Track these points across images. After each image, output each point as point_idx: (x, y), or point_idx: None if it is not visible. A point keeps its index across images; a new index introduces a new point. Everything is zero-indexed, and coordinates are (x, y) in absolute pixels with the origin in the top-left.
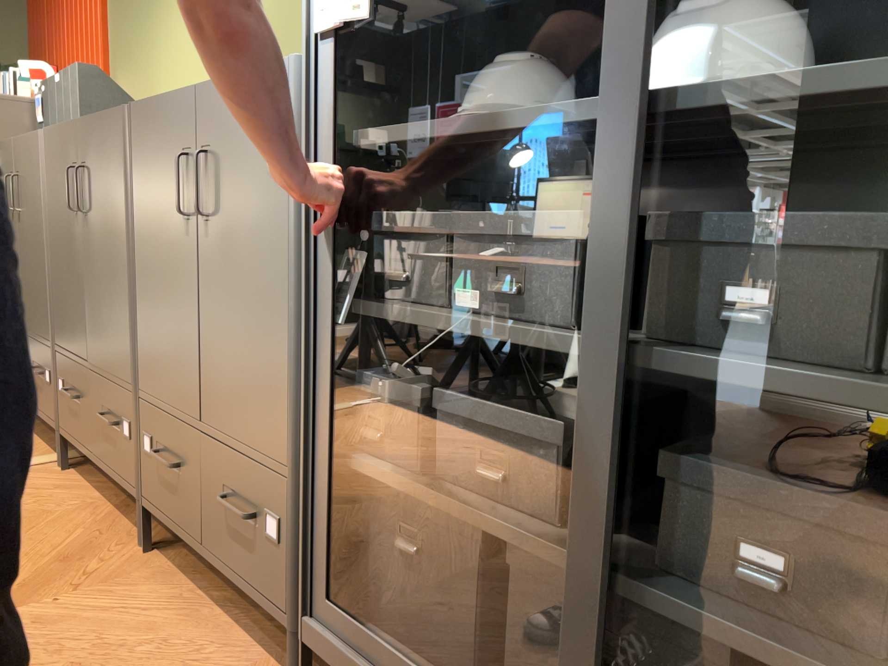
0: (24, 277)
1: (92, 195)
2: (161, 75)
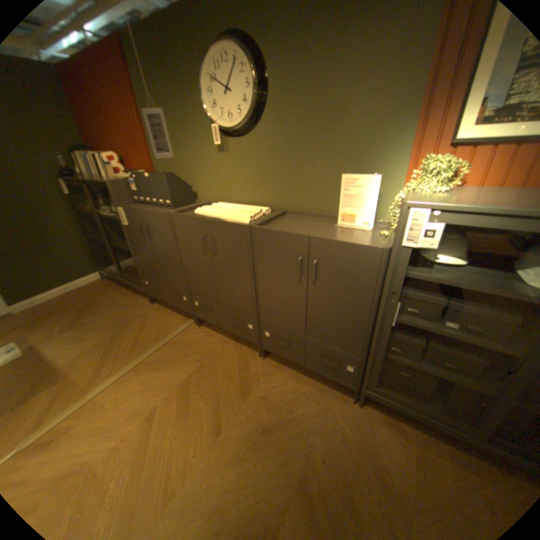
0: (158, 262)
1: (220, 250)
2: (190, 167)
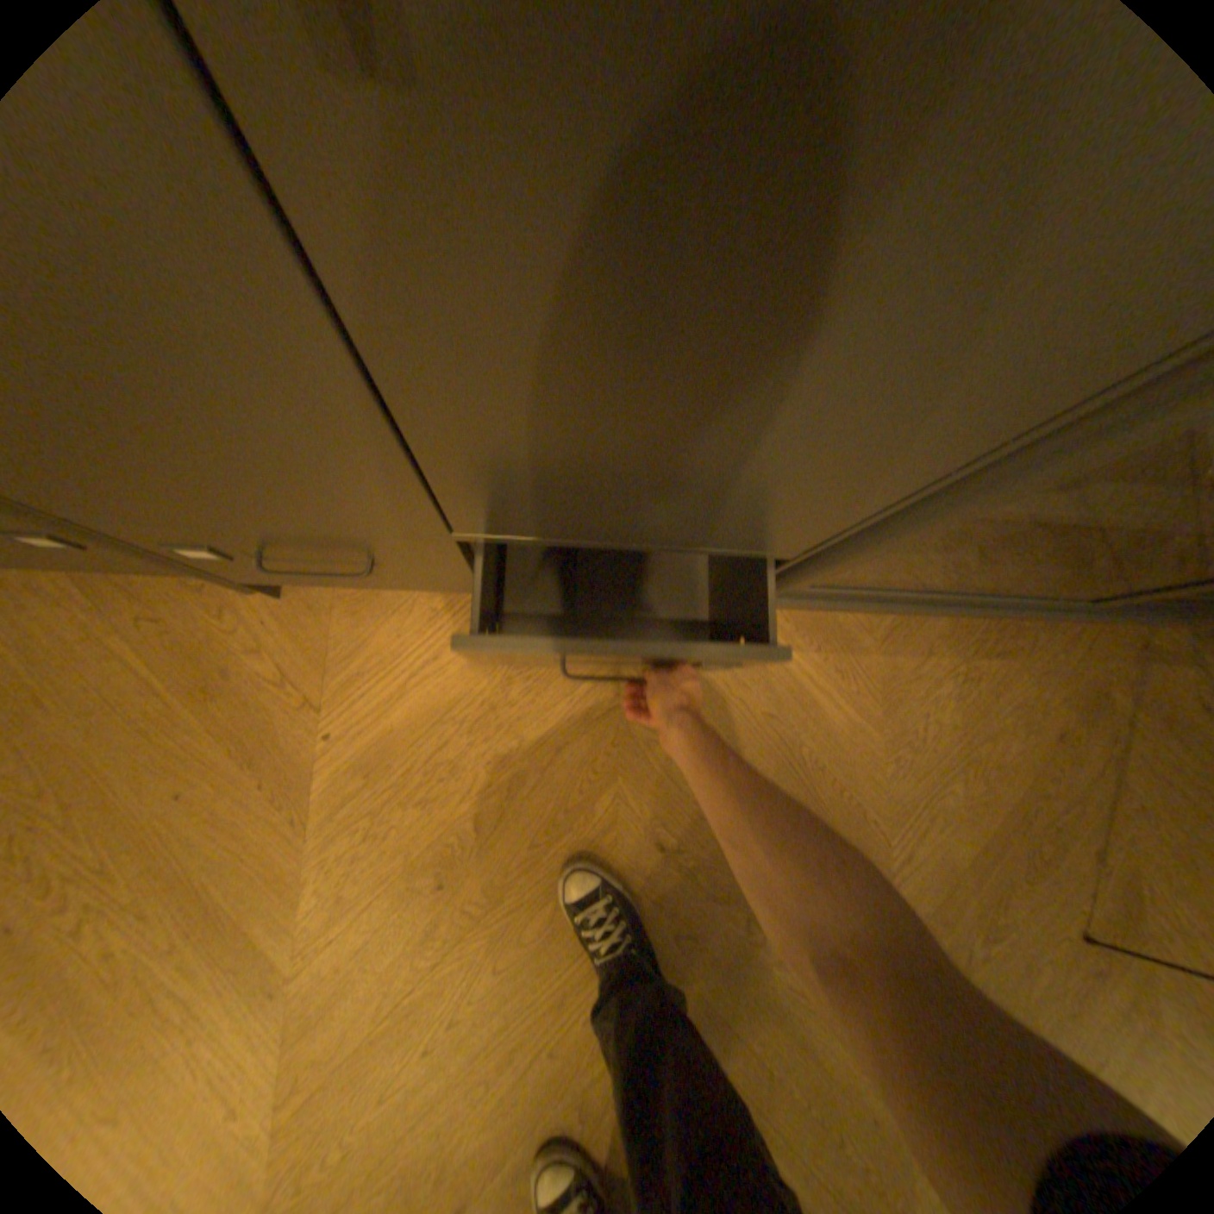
0: None
1: None
2: None
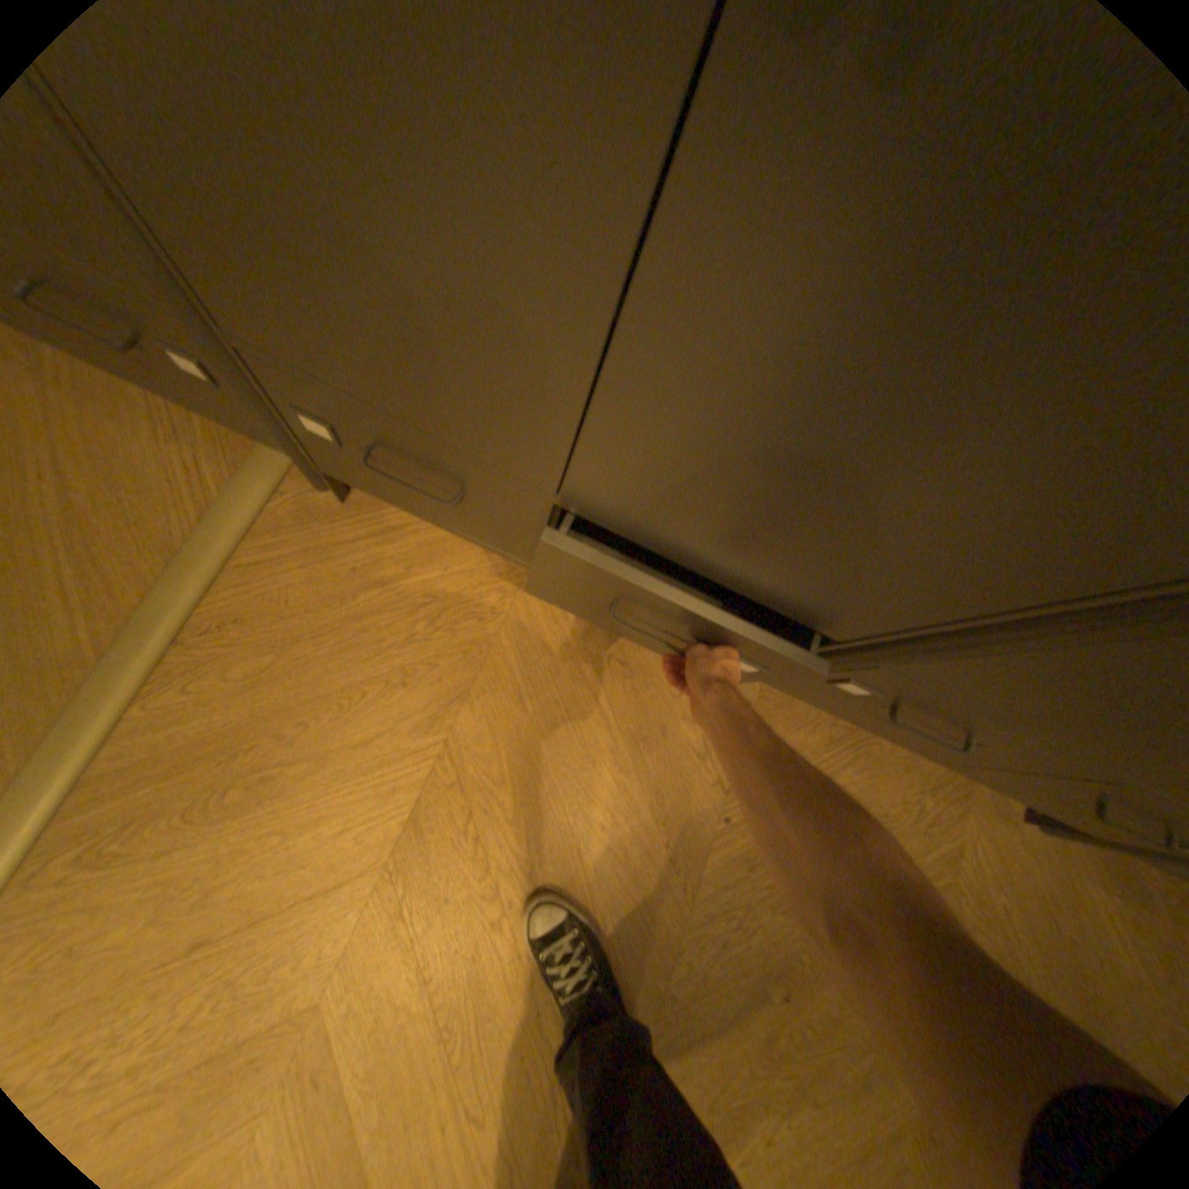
0: None
1: None
2: None
